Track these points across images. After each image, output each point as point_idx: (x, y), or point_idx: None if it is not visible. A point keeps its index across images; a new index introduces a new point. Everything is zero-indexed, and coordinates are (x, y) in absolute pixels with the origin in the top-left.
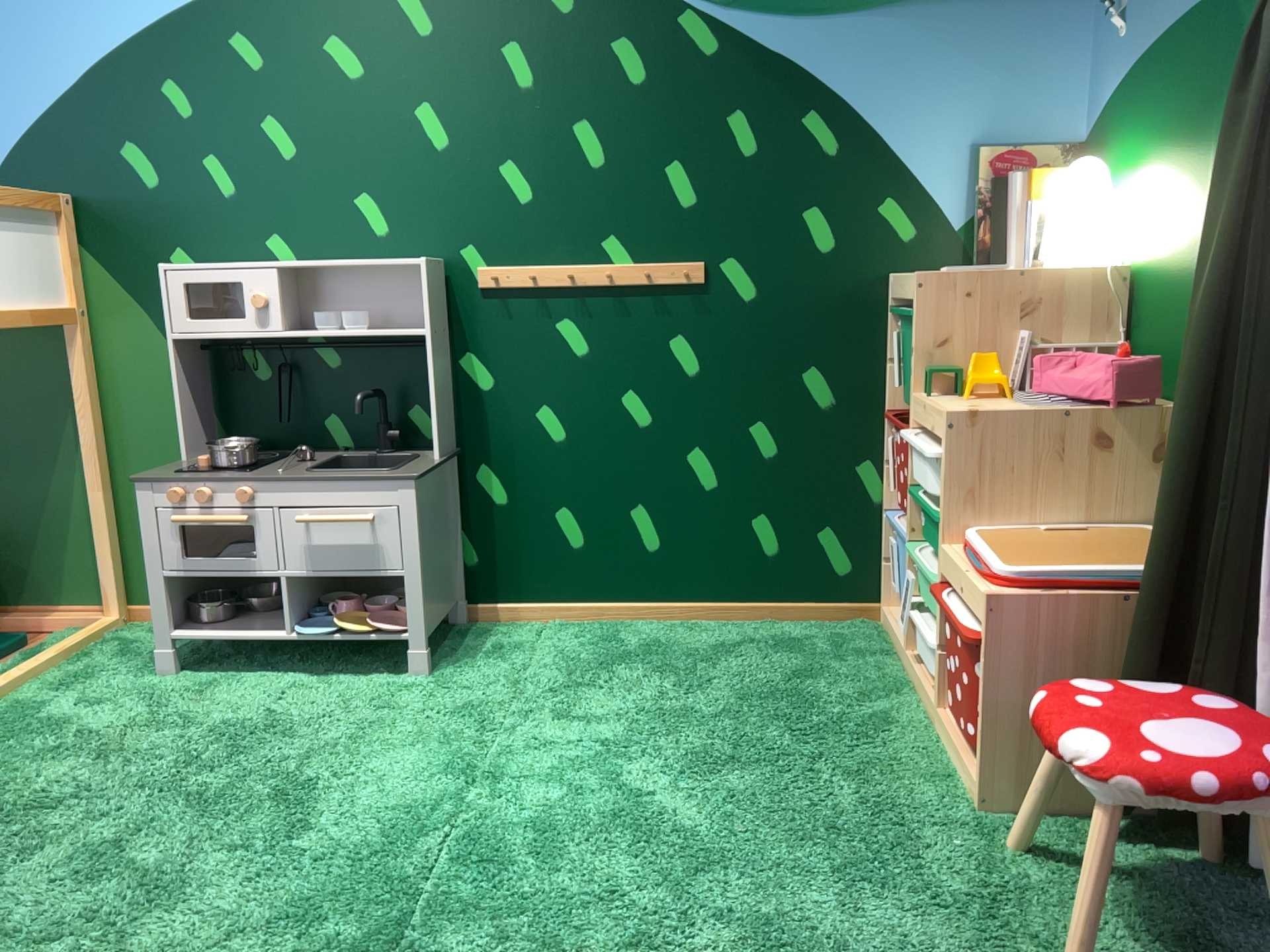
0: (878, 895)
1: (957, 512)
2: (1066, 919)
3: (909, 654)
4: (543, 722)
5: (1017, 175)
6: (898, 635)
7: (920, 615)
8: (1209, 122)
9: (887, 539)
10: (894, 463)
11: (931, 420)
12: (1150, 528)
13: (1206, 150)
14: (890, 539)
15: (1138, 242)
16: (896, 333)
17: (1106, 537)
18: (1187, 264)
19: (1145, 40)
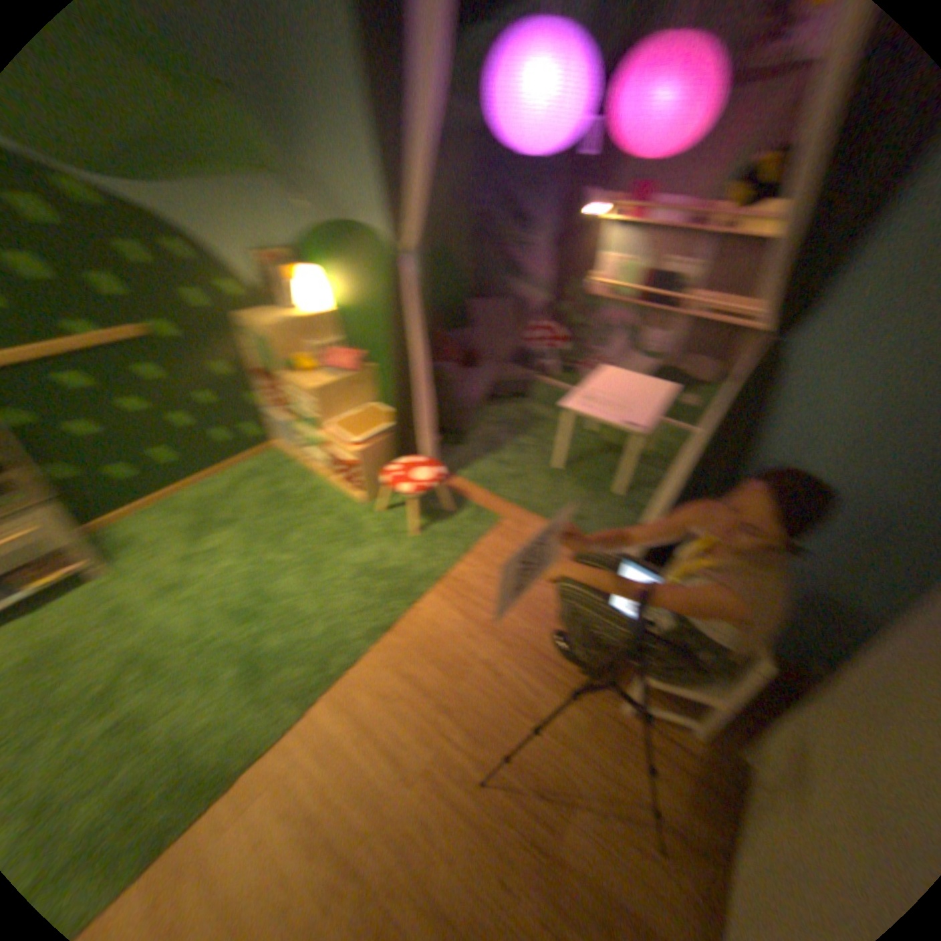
0: (358, 546)
1: (317, 421)
2: (403, 525)
3: (298, 461)
4: (190, 562)
5: (268, 263)
6: (286, 454)
7: (300, 449)
8: (354, 270)
9: (267, 421)
10: (263, 394)
11: (292, 388)
12: (367, 404)
13: (355, 280)
14: (269, 421)
15: (330, 300)
16: (241, 340)
17: (361, 414)
18: (355, 317)
19: (313, 219)
